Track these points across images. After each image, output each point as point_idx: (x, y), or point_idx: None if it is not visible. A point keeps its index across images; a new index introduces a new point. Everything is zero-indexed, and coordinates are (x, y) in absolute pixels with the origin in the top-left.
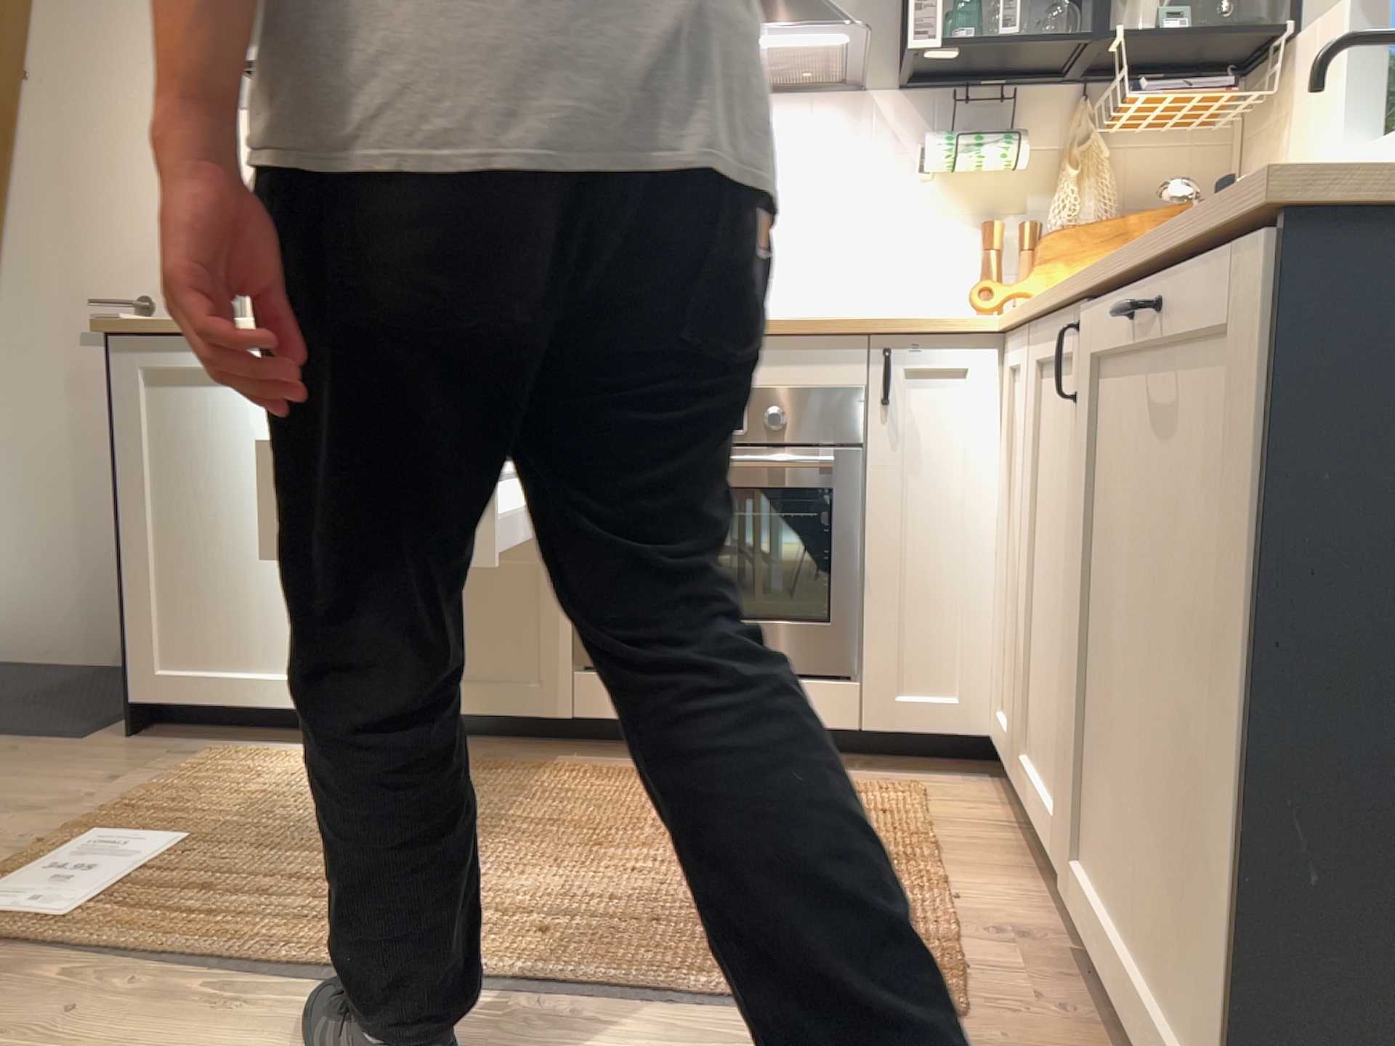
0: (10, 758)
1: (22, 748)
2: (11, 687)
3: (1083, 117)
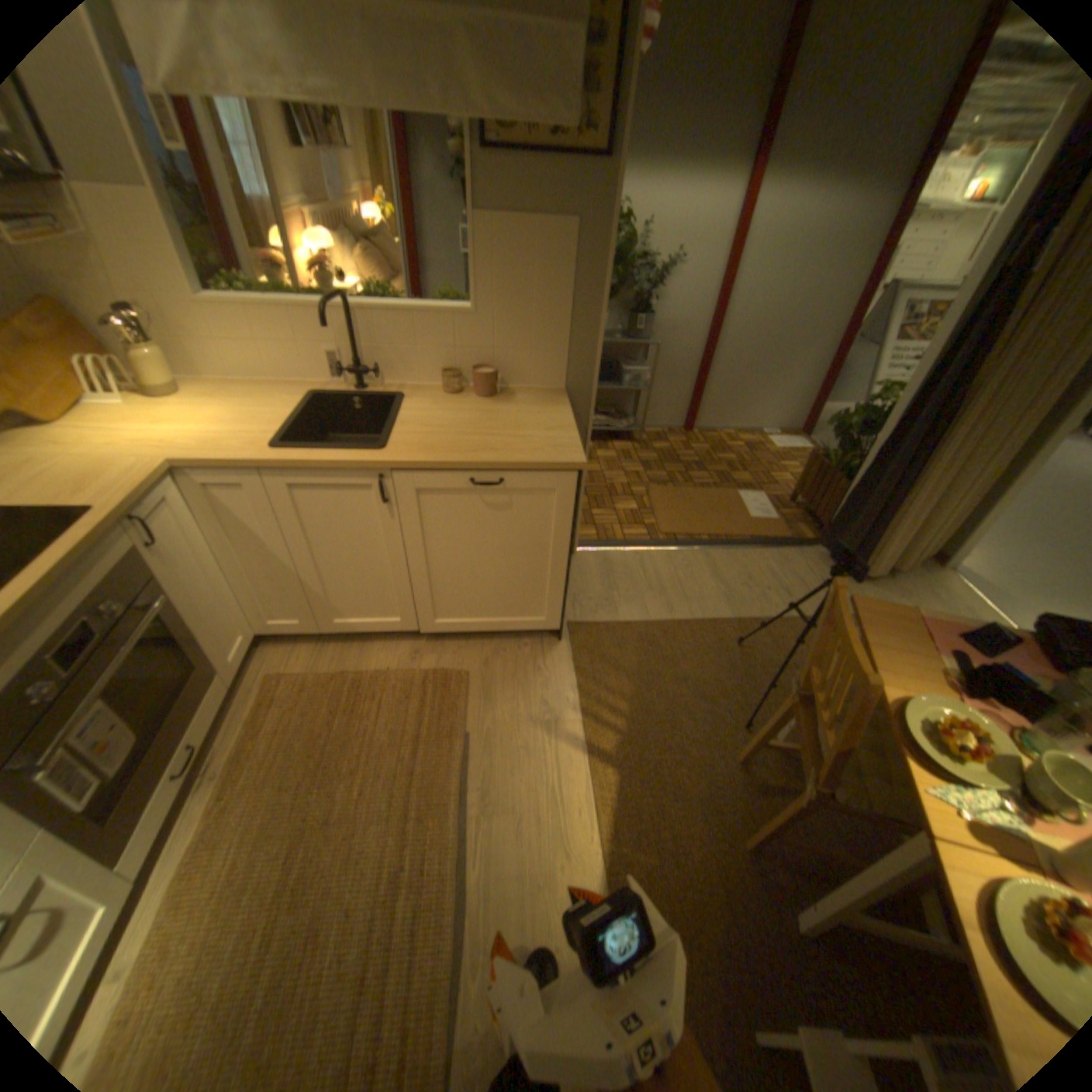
0: None
1: None
2: None
3: None
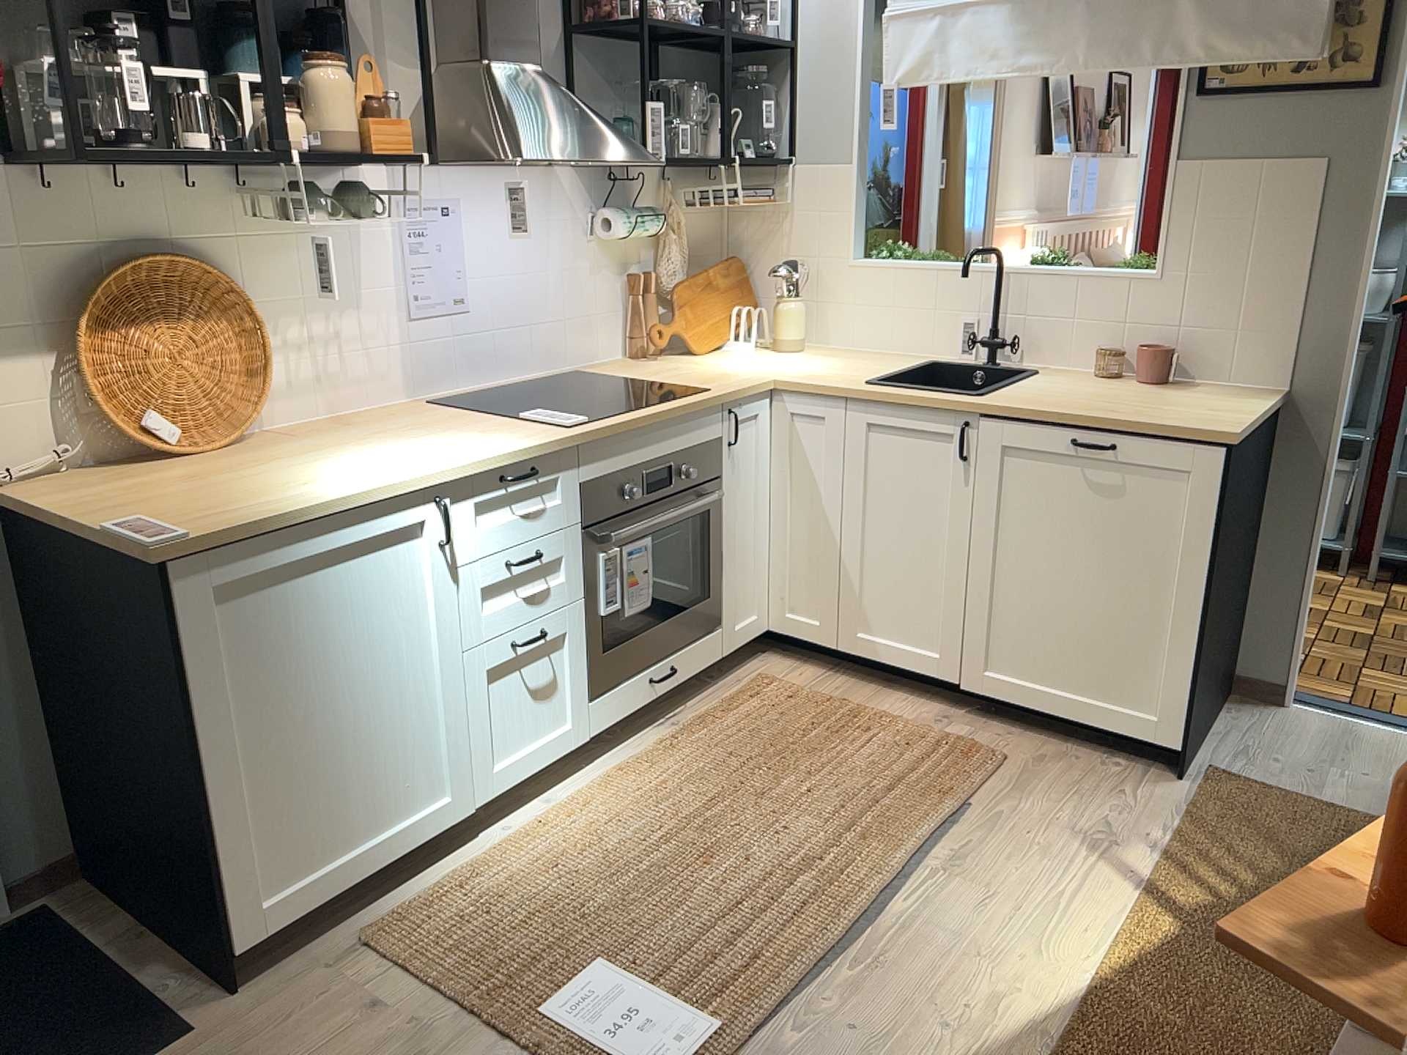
0: None
1: None
2: None
3: (674, 193)
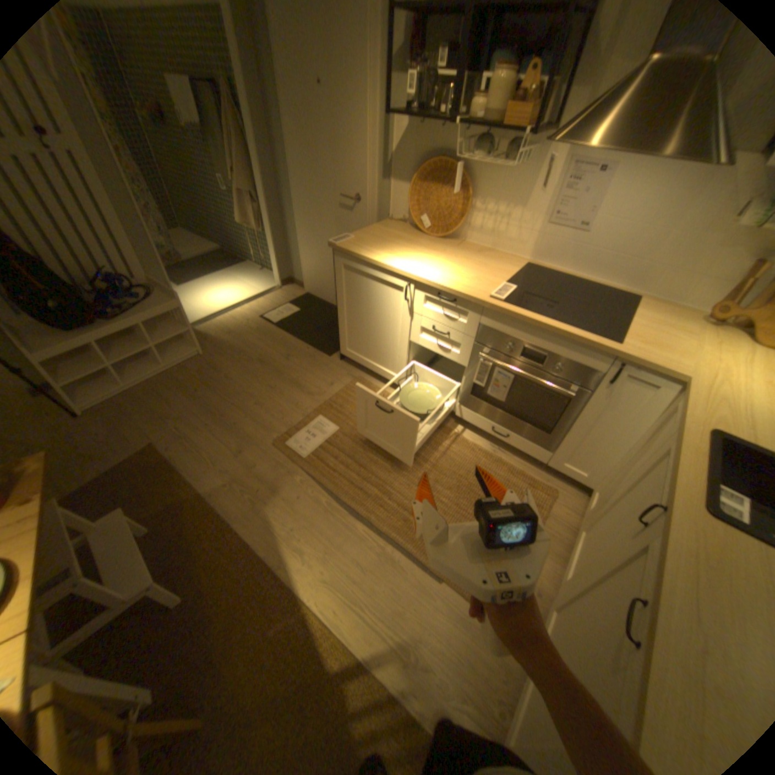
0: (313, 361)
1: (316, 355)
2: (321, 316)
3: None
